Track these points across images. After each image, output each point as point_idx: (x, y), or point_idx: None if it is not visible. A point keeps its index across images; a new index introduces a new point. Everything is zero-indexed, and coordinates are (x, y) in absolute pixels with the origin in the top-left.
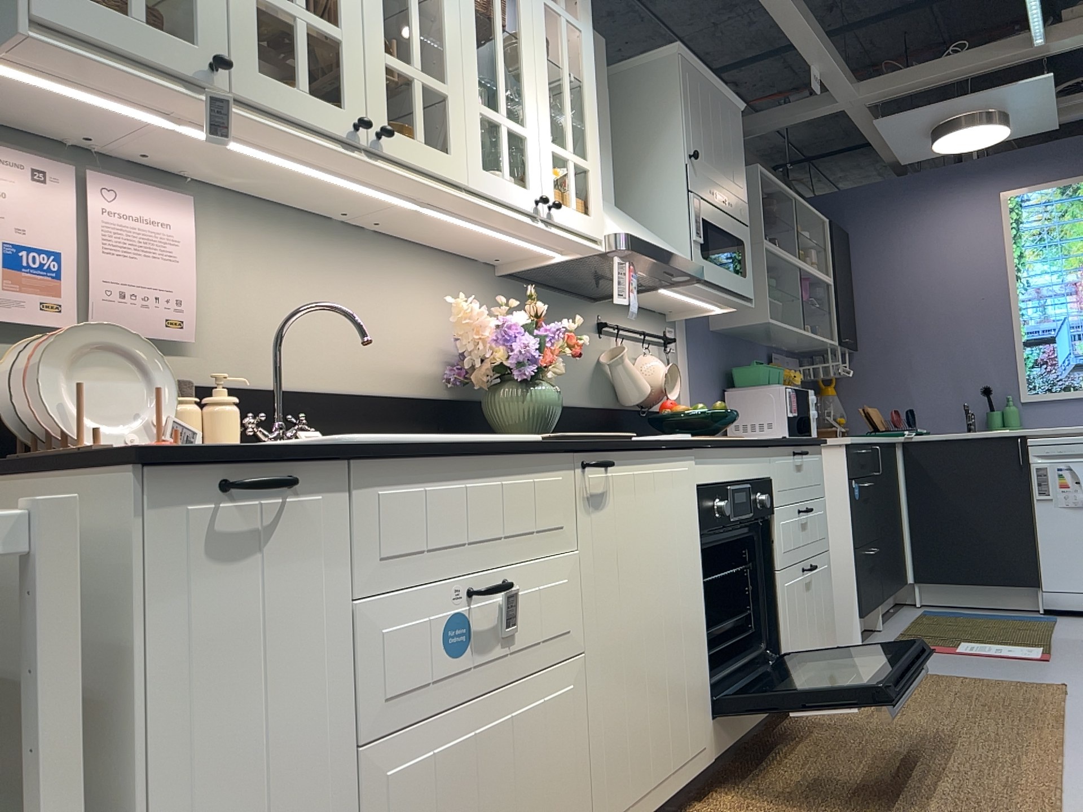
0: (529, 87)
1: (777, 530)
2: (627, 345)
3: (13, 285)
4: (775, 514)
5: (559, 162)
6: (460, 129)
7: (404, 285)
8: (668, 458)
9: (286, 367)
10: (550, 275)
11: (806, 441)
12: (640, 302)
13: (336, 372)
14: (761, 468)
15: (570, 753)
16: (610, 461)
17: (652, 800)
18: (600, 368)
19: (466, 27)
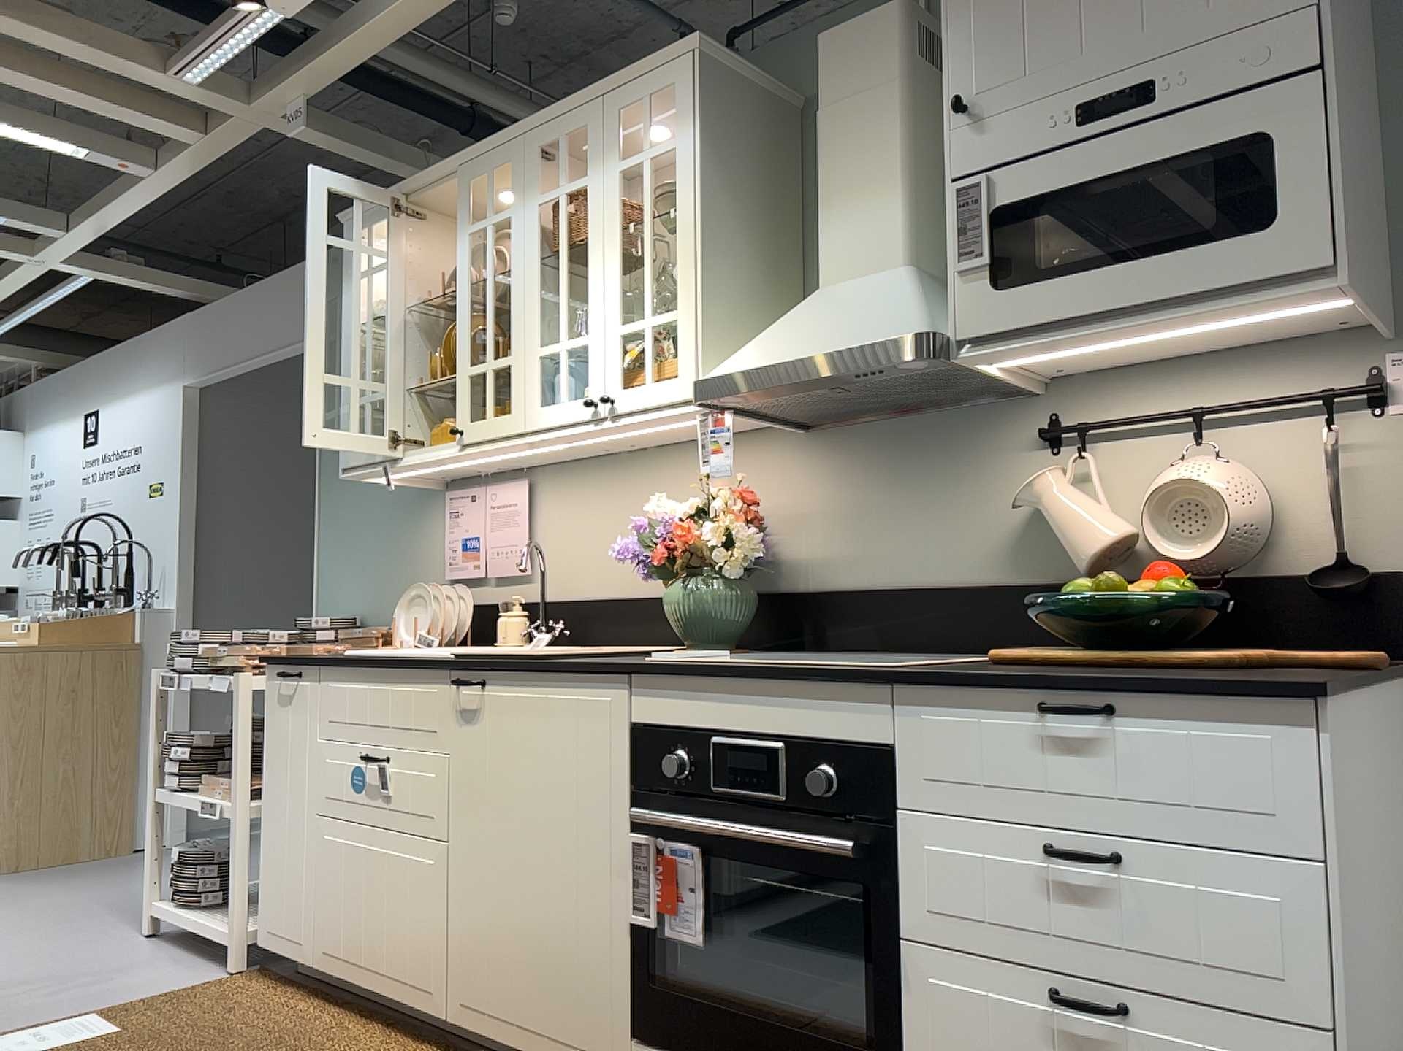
0: (593, 286)
1: (901, 855)
2: (1147, 450)
3: (463, 558)
4: (900, 823)
5: (637, 335)
6: (518, 384)
7: (680, 485)
8: (568, 683)
9: (584, 582)
10: (832, 412)
11: (1085, 679)
12: (1173, 351)
13: (617, 580)
14: (840, 723)
15: (427, 913)
16: (485, 680)
17: (514, 1036)
18: (1043, 512)
19: (527, 288)
